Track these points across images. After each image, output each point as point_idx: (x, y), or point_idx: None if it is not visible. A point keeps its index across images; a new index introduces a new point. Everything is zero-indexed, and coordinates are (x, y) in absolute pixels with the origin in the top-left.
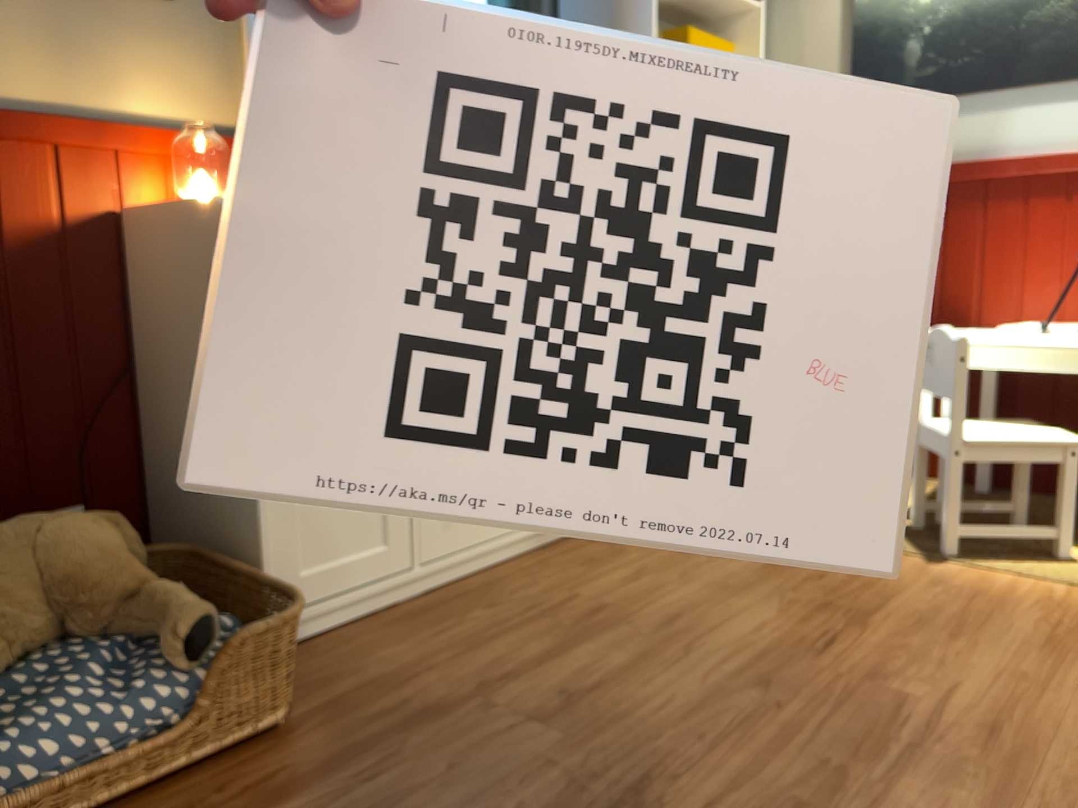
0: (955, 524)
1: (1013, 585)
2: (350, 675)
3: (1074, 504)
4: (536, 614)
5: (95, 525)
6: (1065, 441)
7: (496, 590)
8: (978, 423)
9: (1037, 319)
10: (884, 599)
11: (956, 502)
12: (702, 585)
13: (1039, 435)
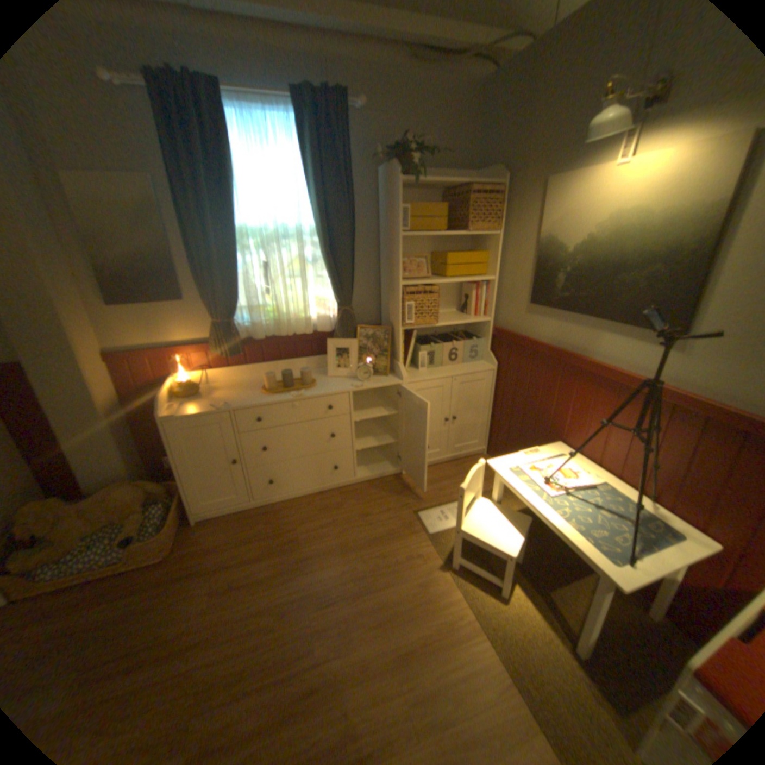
0: (456, 558)
1: (452, 604)
2: (200, 543)
3: (509, 580)
4: (273, 534)
5: (128, 492)
6: (509, 552)
7: (279, 514)
8: (498, 512)
9: (591, 453)
10: (387, 586)
11: (456, 551)
12: (340, 541)
13: (502, 541)
